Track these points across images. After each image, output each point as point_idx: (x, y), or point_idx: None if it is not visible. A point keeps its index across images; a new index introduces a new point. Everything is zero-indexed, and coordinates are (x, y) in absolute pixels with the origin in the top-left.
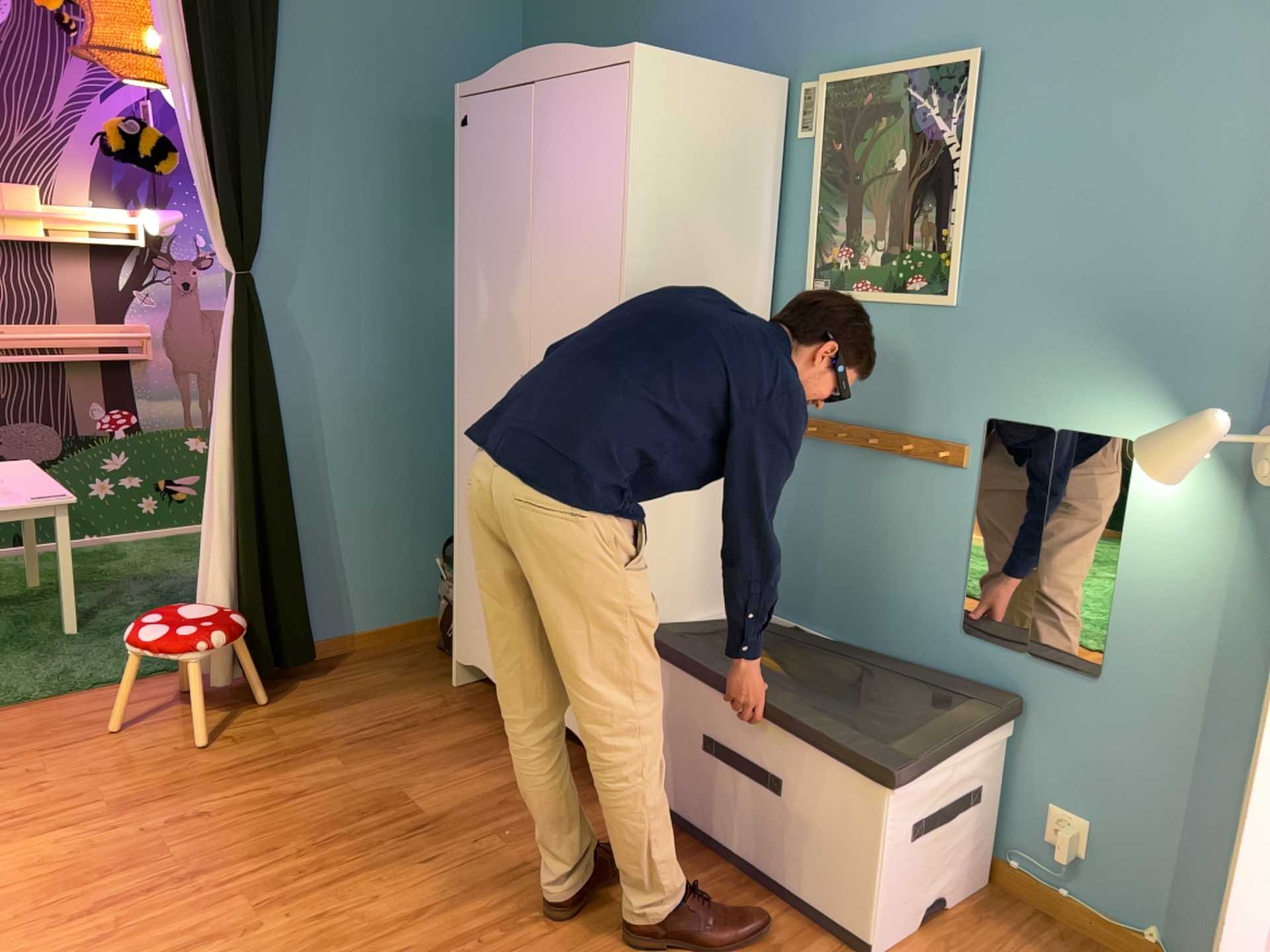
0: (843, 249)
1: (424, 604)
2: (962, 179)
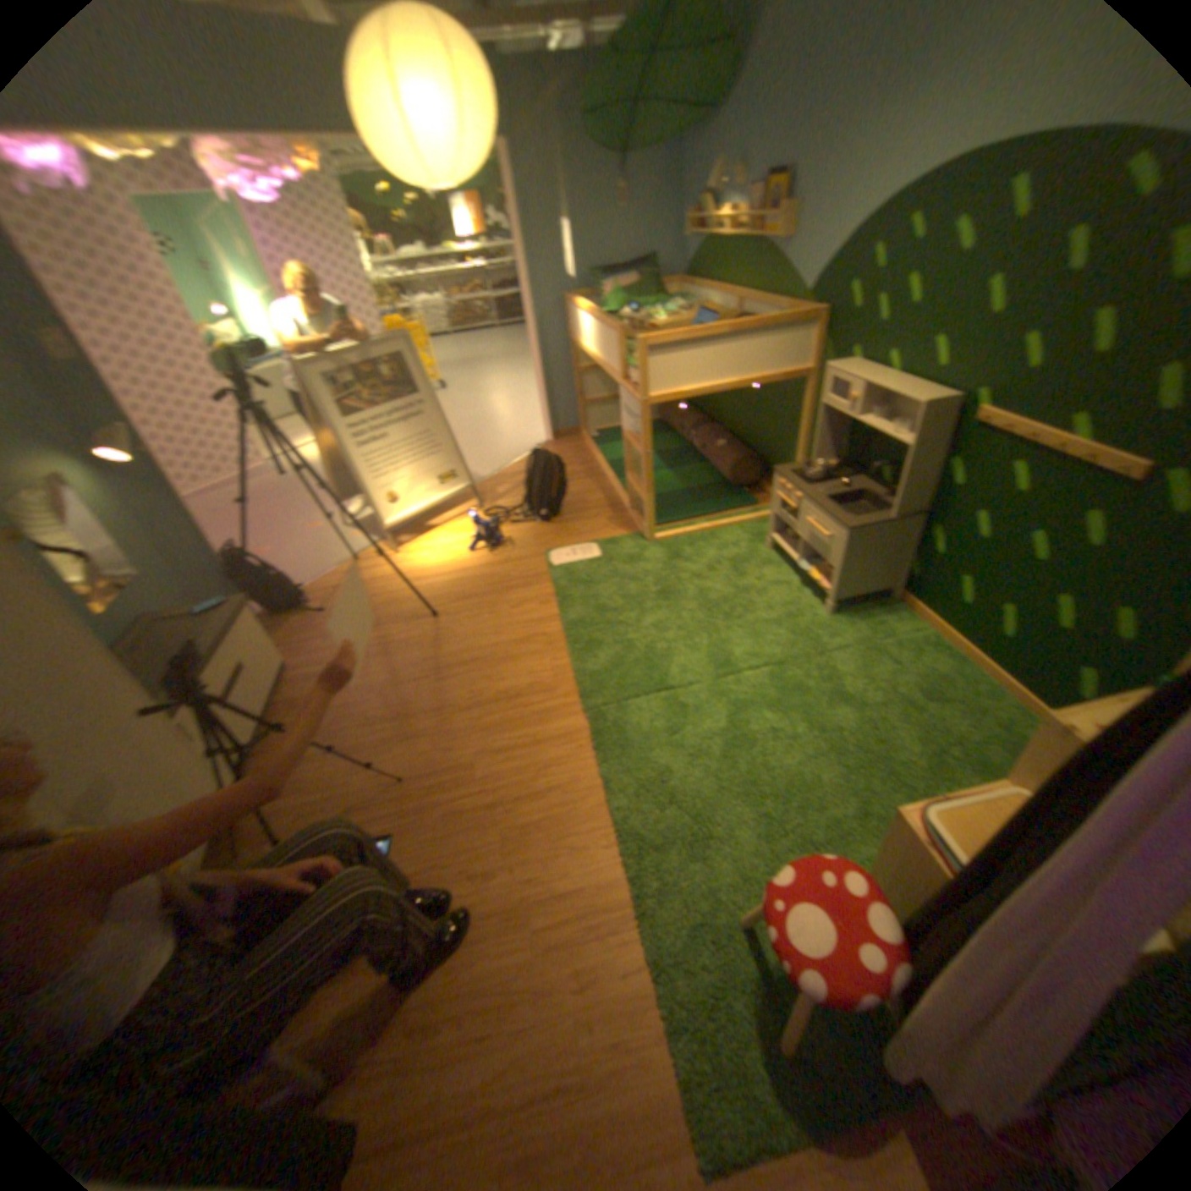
0: None
1: None
2: None
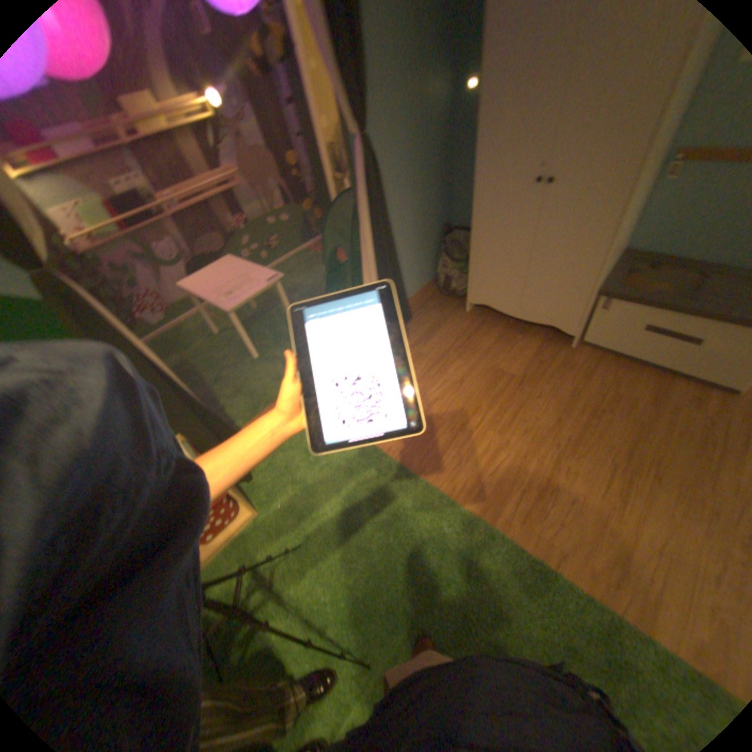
0: None
1: (427, 277)
2: None
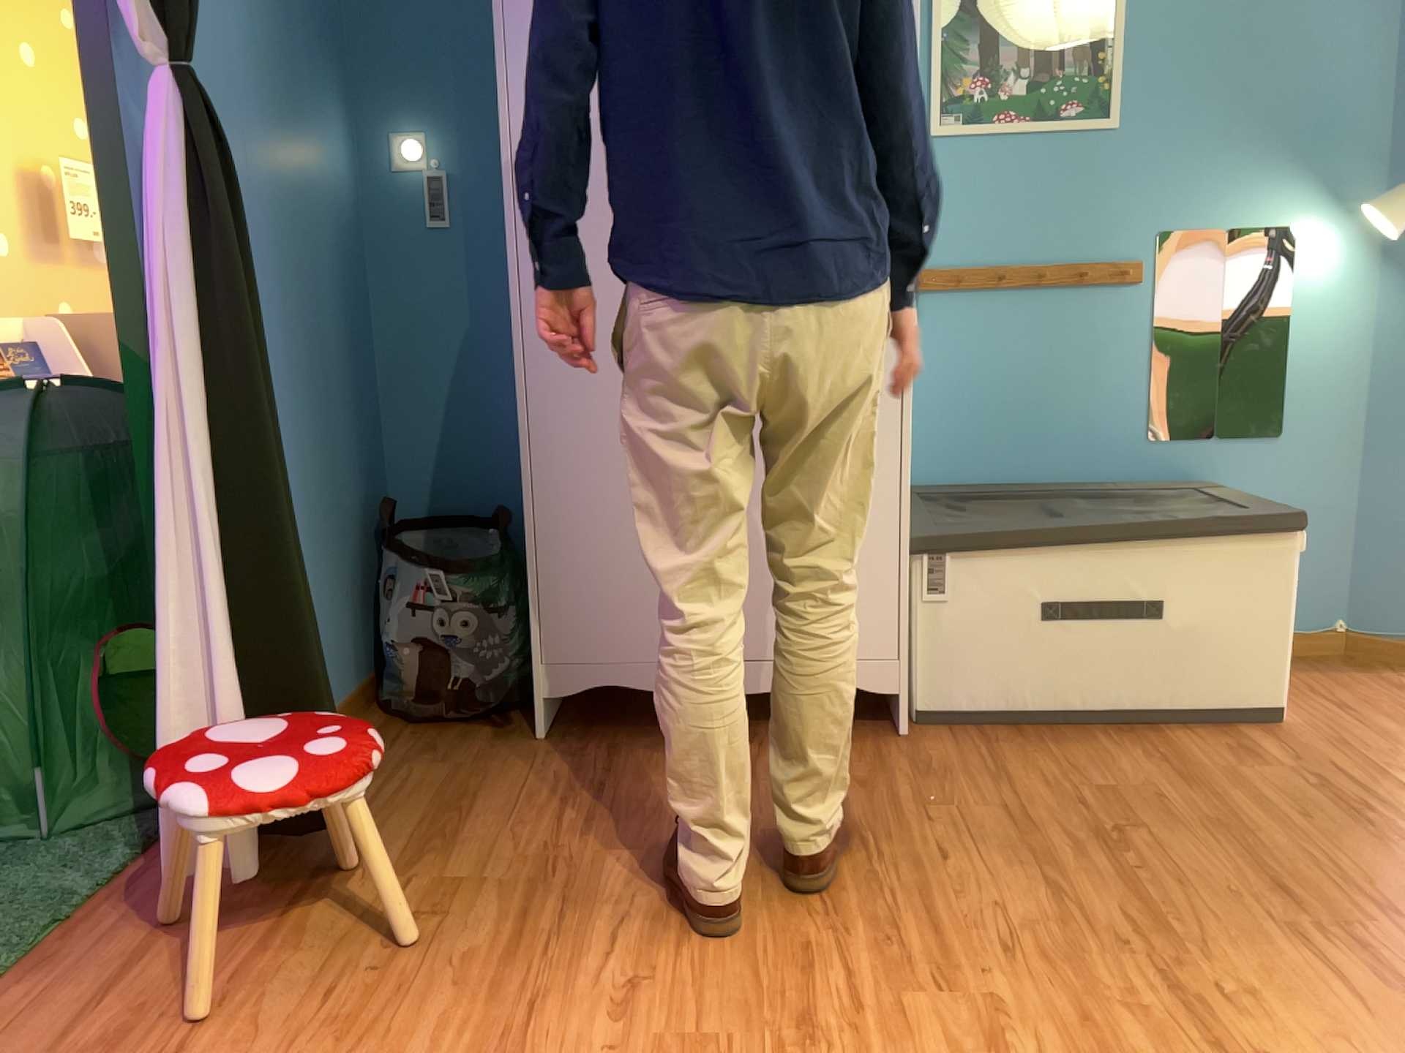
0: (978, 79)
1: (349, 670)
2: (1119, 2)
